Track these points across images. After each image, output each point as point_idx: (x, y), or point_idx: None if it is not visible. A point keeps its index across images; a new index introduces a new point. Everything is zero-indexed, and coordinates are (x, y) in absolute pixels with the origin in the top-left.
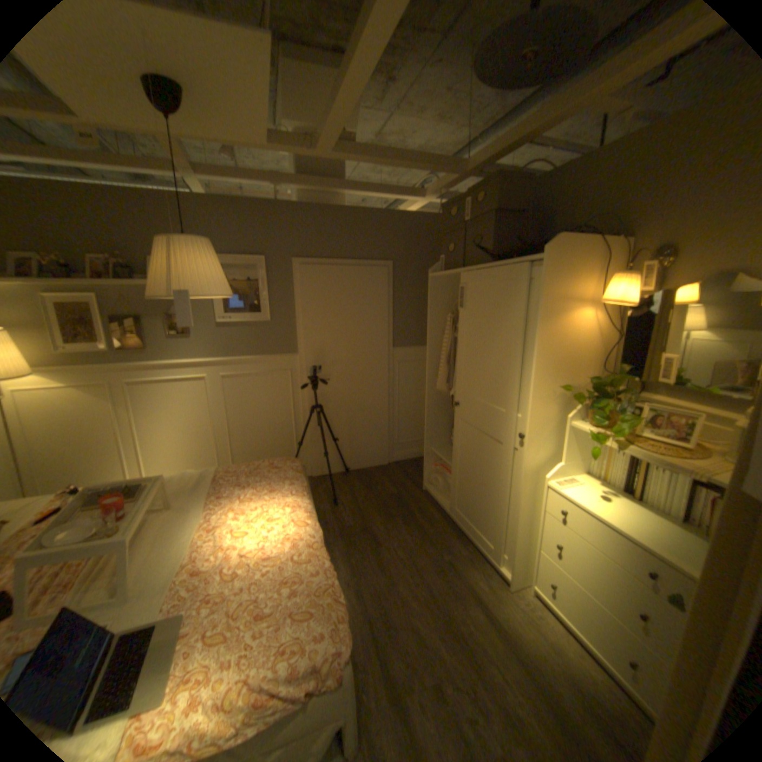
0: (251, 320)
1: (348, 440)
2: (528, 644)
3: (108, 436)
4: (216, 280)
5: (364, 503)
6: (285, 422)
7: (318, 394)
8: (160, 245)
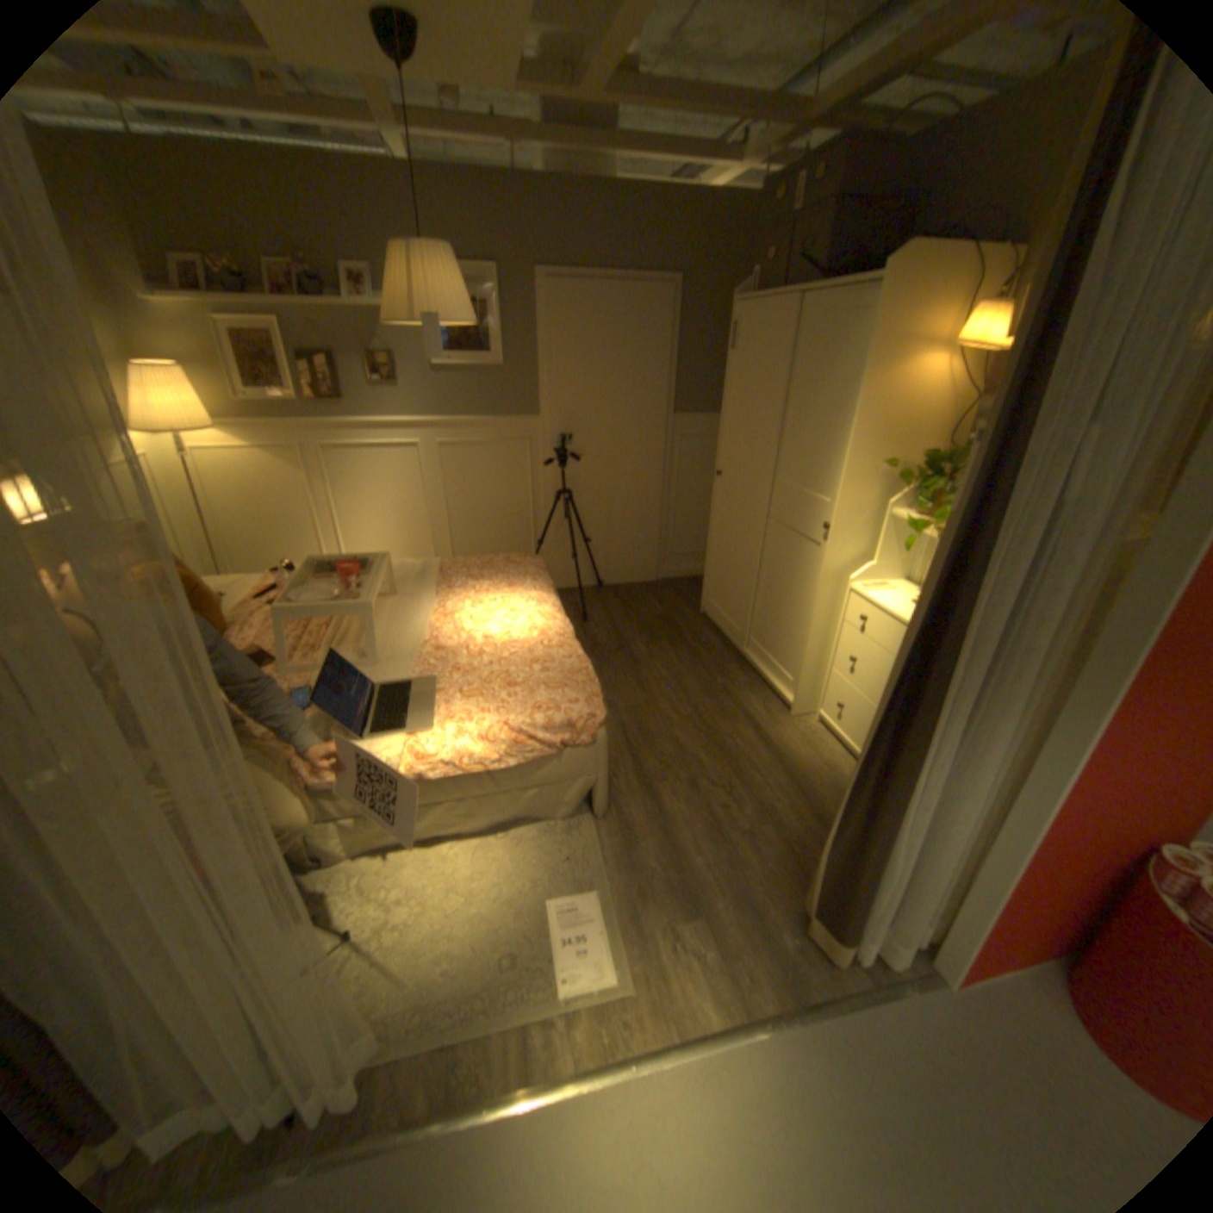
0: (478, 364)
1: (603, 543)
2: (799, 758)
3: (304, 516)
4: (462, 302)
5: (622, 621)
6: (520, 513)
7: (566, 477)
8: (400, 254)
